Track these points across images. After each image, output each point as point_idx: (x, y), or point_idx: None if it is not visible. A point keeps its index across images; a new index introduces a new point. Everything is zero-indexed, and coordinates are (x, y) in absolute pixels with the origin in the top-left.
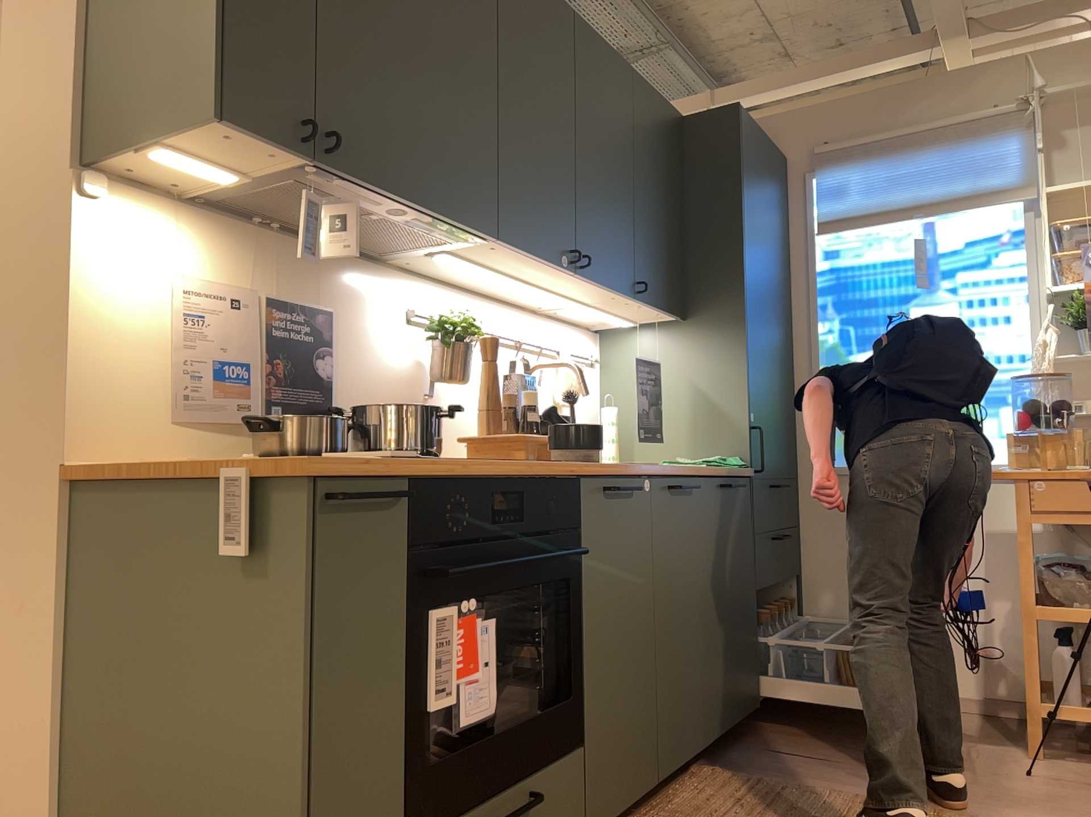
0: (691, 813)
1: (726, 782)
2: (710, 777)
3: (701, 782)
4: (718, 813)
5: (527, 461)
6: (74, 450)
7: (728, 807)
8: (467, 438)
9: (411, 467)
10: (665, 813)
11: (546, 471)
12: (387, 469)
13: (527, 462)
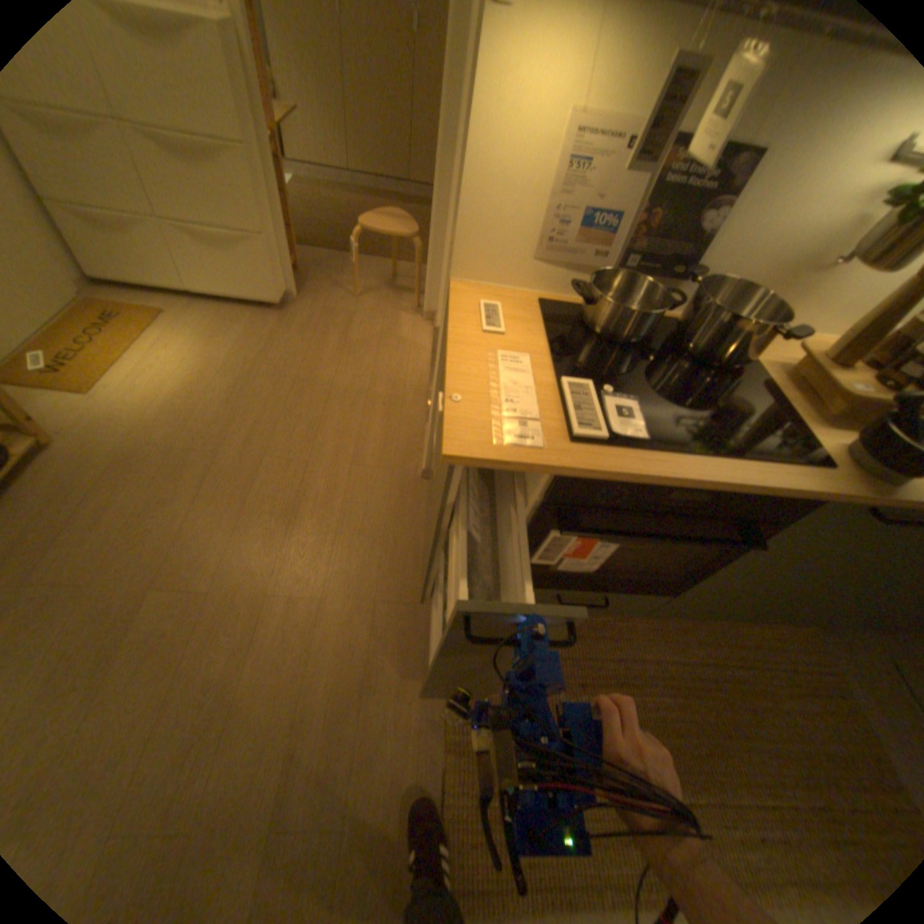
0: (750, 647)
1: (810, 651)
2: (806, 638)
3: (793, 634)
4: (766, 665)
5: (772, 462)
6: (455, 270)
7: (779, 668)
8: (809, 350)
9: (563, 472)
10: (735, 630)
11: (781, 484)
12: (535, 469)
13: (762, 469)
